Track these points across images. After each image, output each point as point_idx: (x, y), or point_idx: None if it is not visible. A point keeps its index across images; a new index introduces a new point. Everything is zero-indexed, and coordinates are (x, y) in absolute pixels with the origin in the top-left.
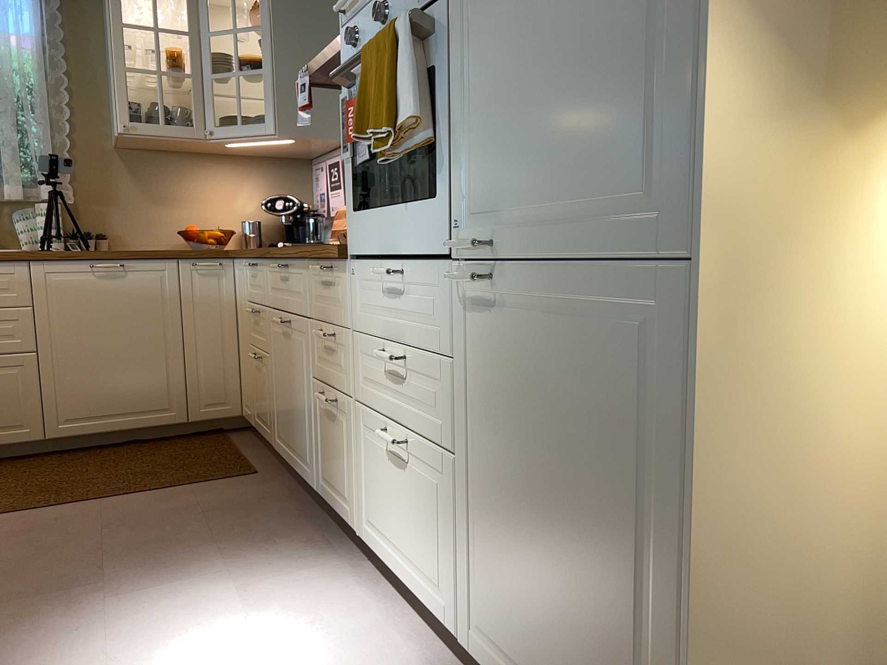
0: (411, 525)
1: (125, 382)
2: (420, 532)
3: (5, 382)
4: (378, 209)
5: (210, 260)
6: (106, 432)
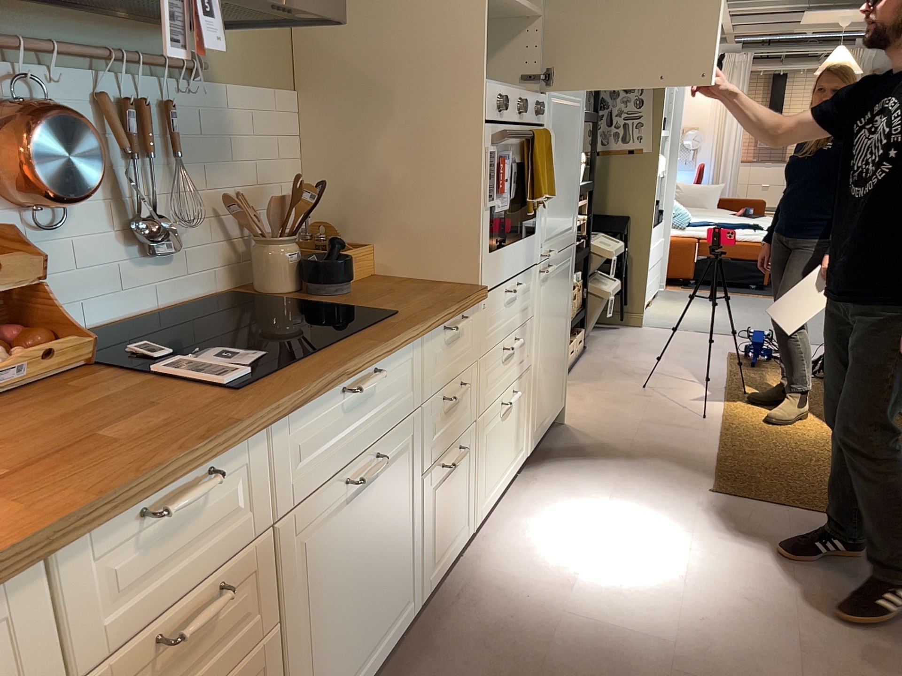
0: (511, 439)
1: None
2: (515, 435)
3: None
4: (503, 247)
5: None
6: None
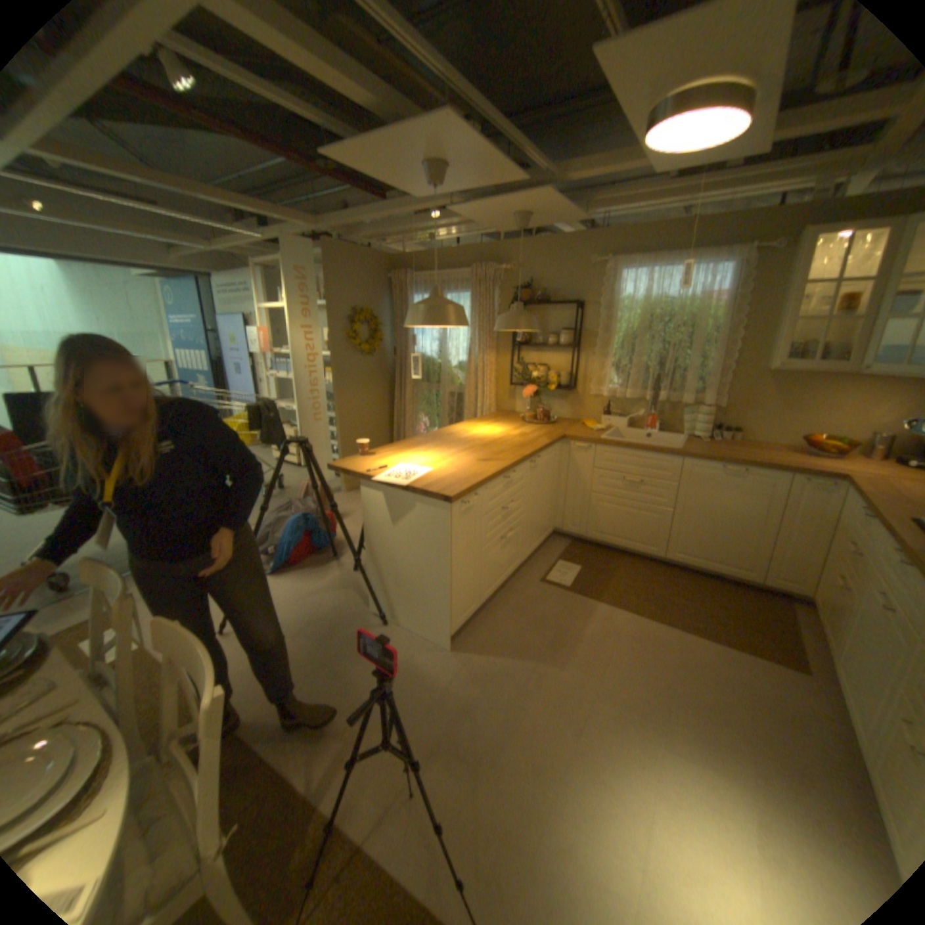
0: None
1: (724, 544)
2: None
3: (652, 521)
4: None
5: (826, 480)
6: (702, 568)
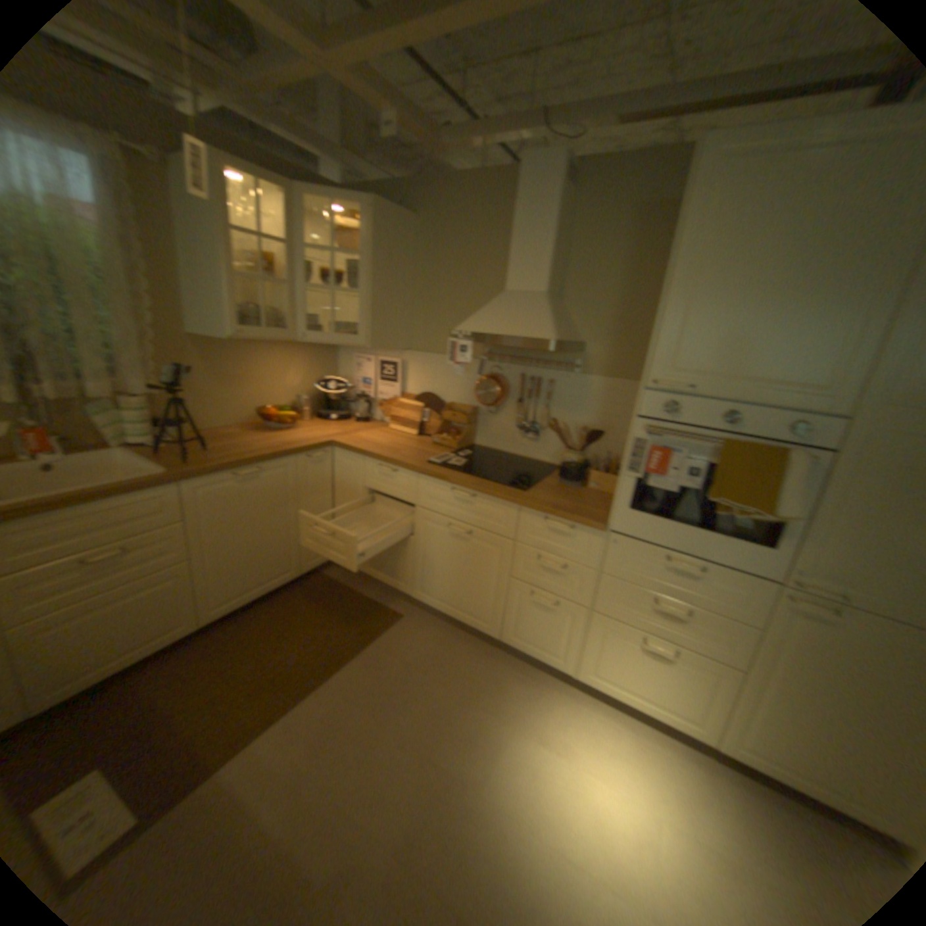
0: (665, 688)
1: (257, 562)
2: (676, 693)
3: (160, 596)
4: (666, 519)
5: (316, 451)
6: (244, 605)
